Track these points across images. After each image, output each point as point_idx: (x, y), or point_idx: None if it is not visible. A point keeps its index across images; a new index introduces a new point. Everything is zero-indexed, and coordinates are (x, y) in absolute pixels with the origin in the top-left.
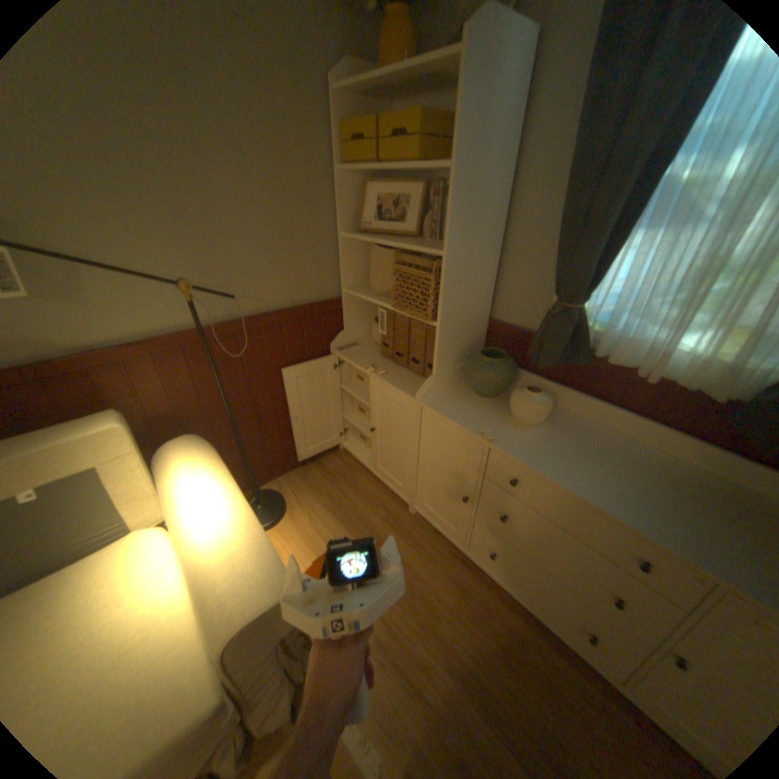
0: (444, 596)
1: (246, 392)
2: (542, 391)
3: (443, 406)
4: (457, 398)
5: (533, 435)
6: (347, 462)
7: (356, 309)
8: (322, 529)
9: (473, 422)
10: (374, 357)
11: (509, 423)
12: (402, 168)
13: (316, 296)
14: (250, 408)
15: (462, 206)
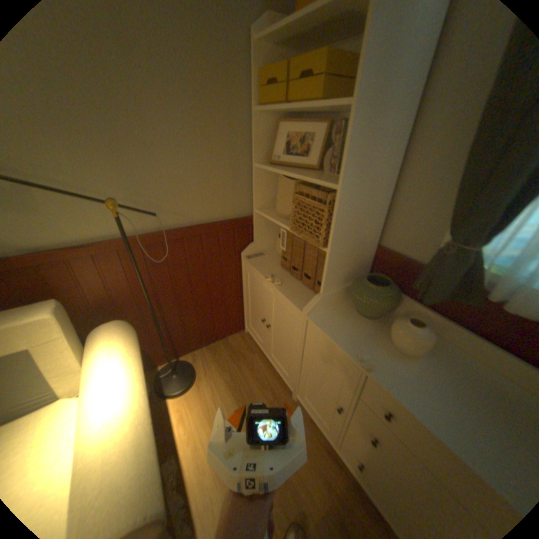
0: (313, 492)
1: (171, 287)
2: (427, 327)
3: (327, 324)
4: (342, 316)
5: (413, 369)
6: (249, 345)
7: (265, 226)
8: (219, 404)
9: (354, 345)
10: (275, 267)
11: (389, 351)
12: (310, 110)
13: (232, 214)
14: (174, 299)
15: (361, 142)
